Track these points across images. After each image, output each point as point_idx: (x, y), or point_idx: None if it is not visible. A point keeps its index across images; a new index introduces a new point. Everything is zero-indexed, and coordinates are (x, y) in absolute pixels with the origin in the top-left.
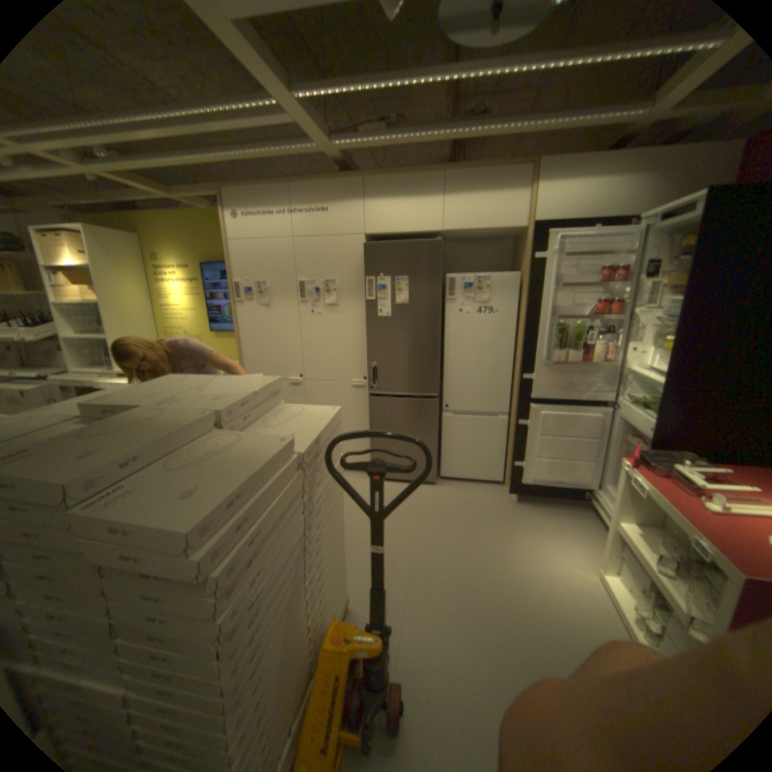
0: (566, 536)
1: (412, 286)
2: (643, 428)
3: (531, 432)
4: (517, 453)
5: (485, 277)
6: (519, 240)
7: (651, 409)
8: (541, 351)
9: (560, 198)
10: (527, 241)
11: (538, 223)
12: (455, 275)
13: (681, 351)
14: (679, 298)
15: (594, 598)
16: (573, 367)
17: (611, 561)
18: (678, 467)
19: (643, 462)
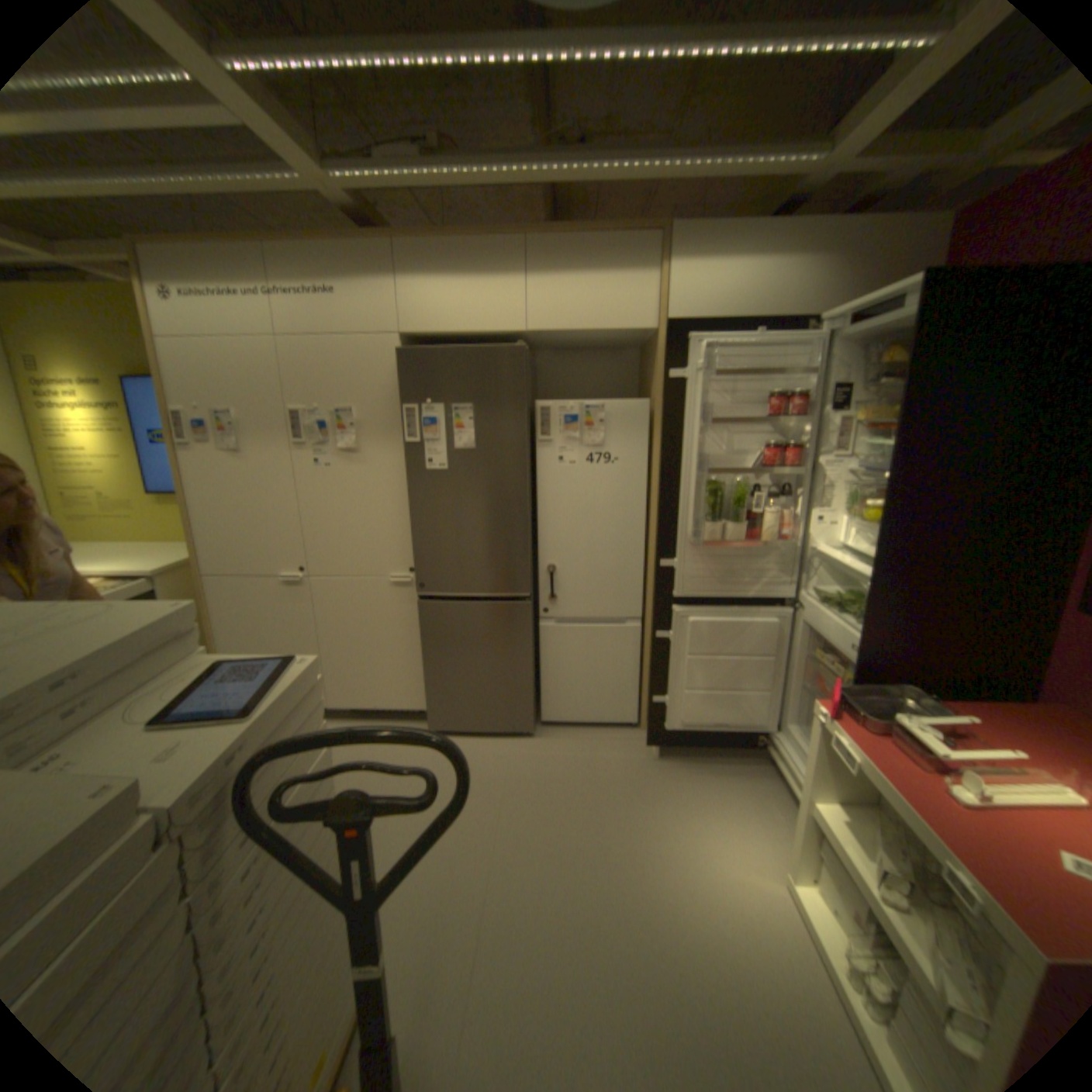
0: (732, 813)
1: (479, 419)
2: (837, 642)
3: (674, 649)
4: (655, 681)
5: (595, 407)
6: (646, 351)
7: (848, 613)
8: (684, 524)
9: (703, 287)
10: (656, 352)
11: (671, 323)
12: (548, 402)
13: (890, 526)
14: (877, 442)
15: (780, 929)
16: (732, 547)
17: (802, 867)
18: (898, 716)
19: (843, 706)
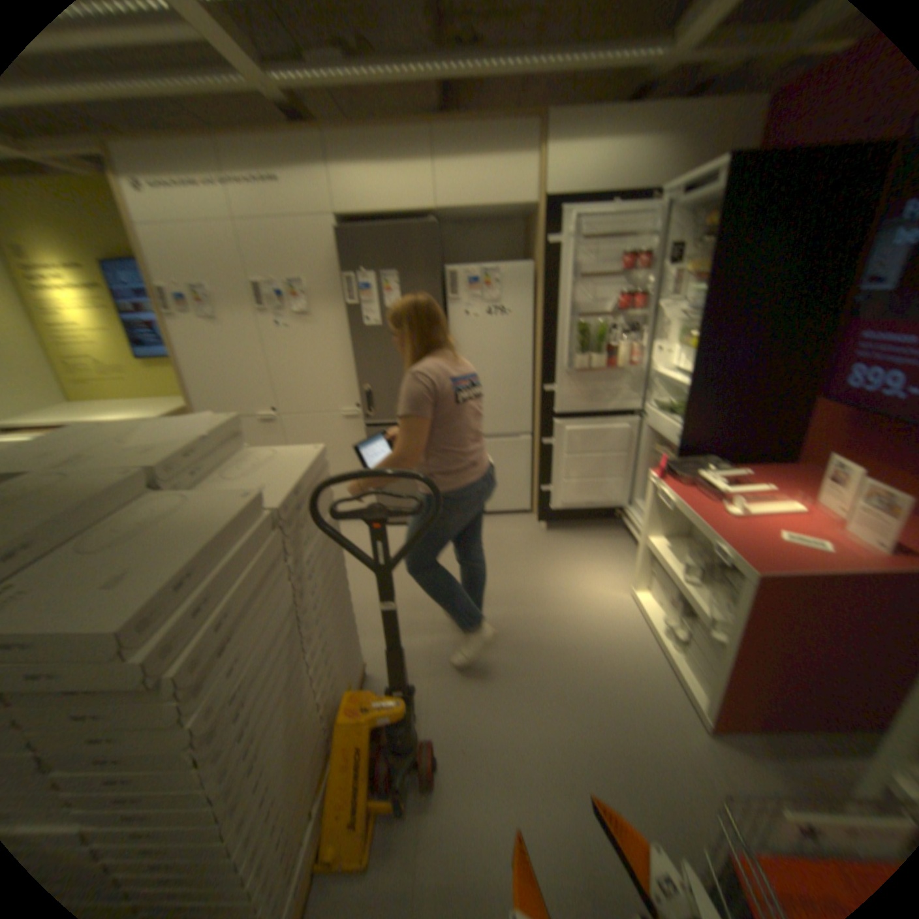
0: (597, 560)
1: (405, 285)
2: (669, 436)
3: (557, 452)
4: (543, 478)
5: (493, 271)
6: (531, 223)
7: (676, 415)
8: (562, 359)
9: (575, 168)
10: (539, 223)
11: (550, 199)
12: (457, 269)
13: (704, 348)
14: (702, 289)
15: (626, 617)
16: (597, 375)
17: (641, 578)
18: (702, 474)
19: (669, 473)
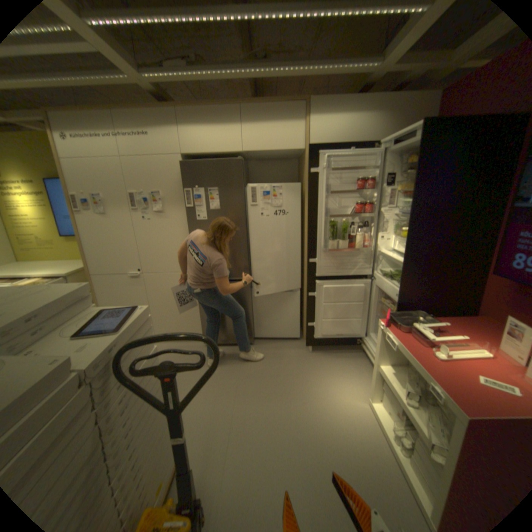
0: (345, 374)
1: (221, 194)
2: (390, 293)
3: (317, 300)
4: (309, 316)
5: (276, 187)
6: (300, 160)
7: (394, 280)
8: (319, 242)
9: (325, 128)
10: (304, 160)
11: (311, 146)
12: (254, 185)
13: (411, 238)
14: (407, 200)
15: (365, 422)
16: (342, 252)
17: (374, 394)
18: (414, 324)
19: (391, 321)
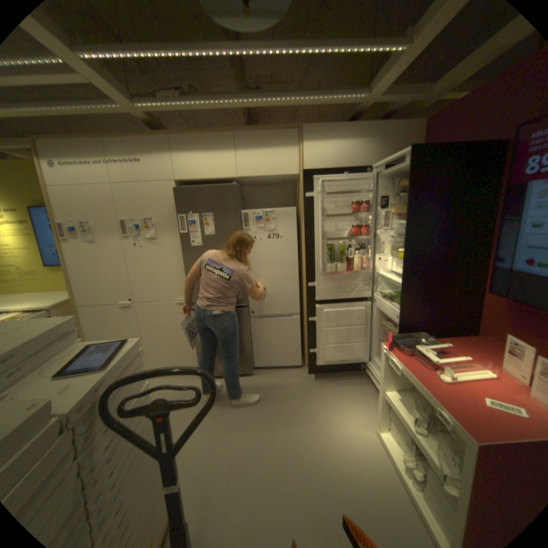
0: (350, 402)
1: (216, 220)
2: (391, 315)
3: (317, 325)
4: (310, 342)
5: (272, 212)
6: (295, 184)
7: (394, 302)
8: (317, 265)
9: (318, 154)
10: (299, 185)
11: (305, 171)
12: (250, 210)
13: (408, 260)
14: (401, 222)
15: (374, 454)
16: (340, 275)
17: (382, 423)
18: (417, 346)
19: (394, 344)
